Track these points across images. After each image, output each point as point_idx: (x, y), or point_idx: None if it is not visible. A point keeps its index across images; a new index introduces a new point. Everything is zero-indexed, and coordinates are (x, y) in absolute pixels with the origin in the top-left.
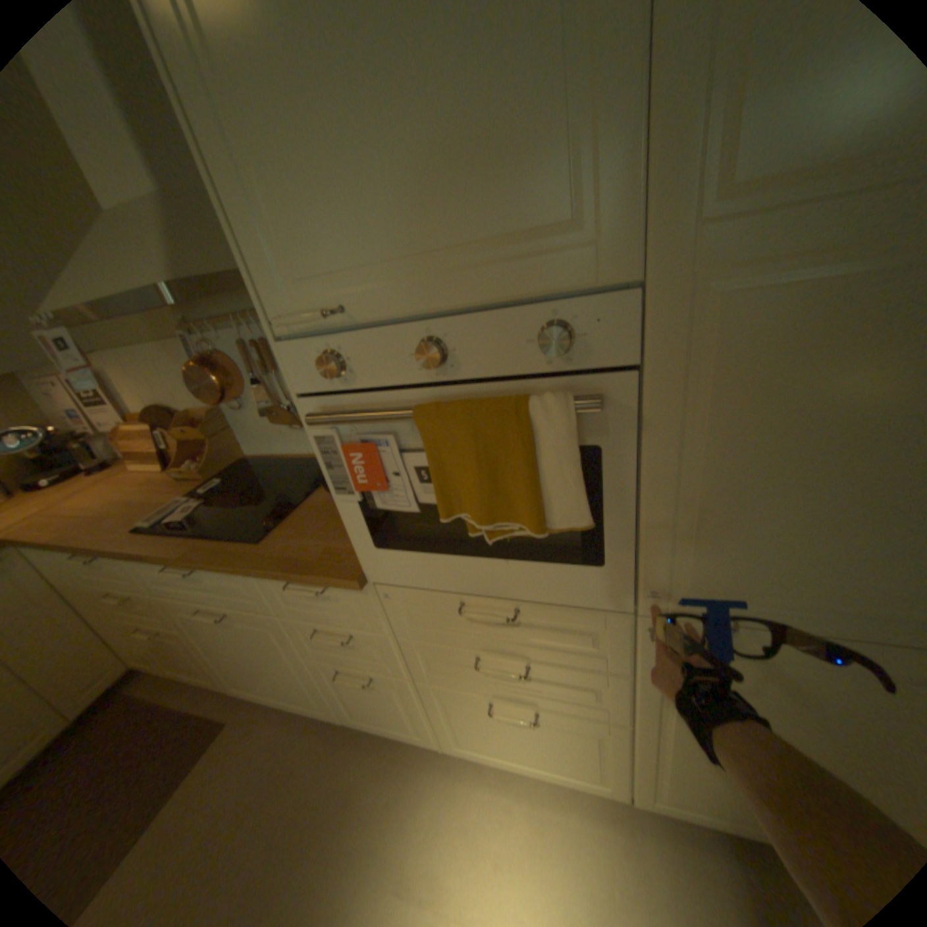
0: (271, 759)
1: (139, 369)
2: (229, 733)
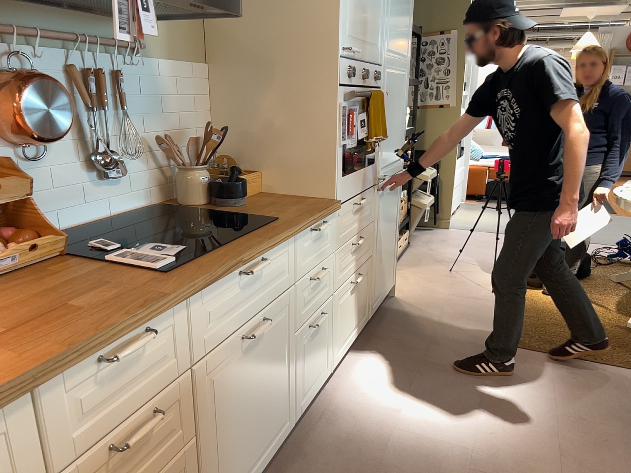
0: None
1: None
2: None
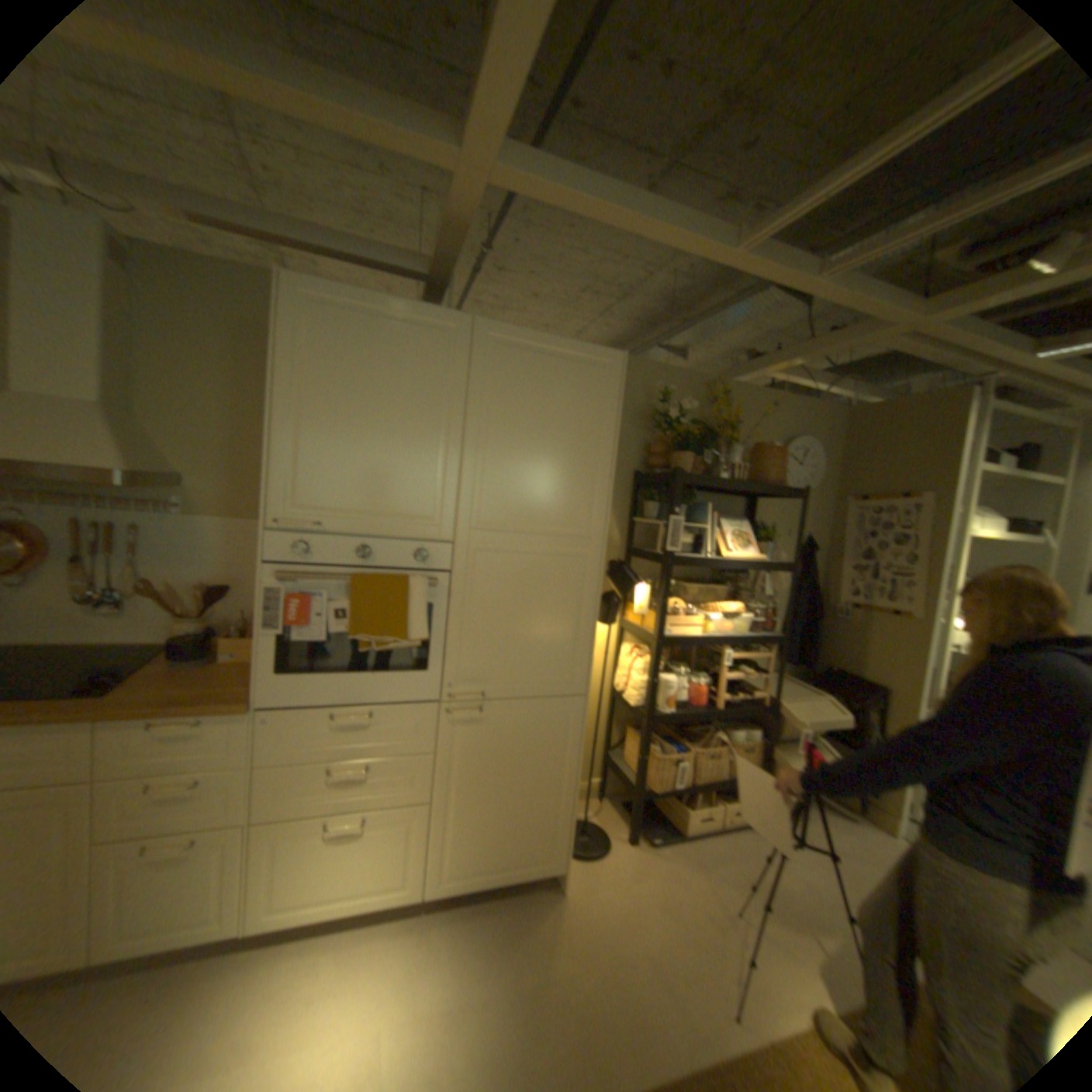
0: None
1: None
2: None
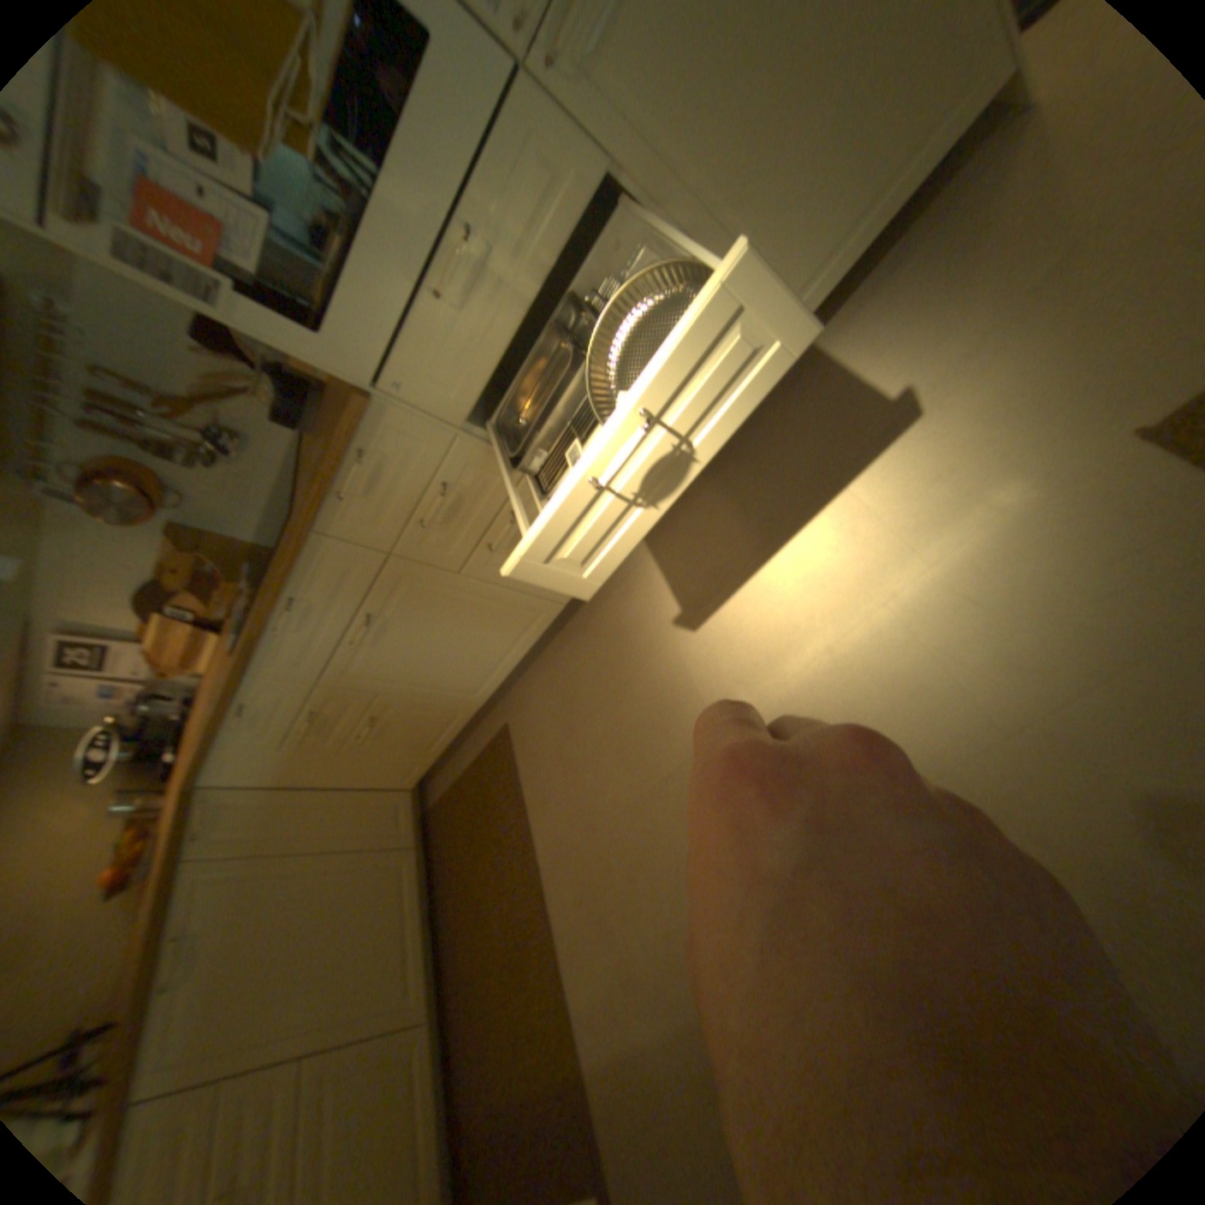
0: (557, 690)
1: (85, 579)
2: (518, 722)
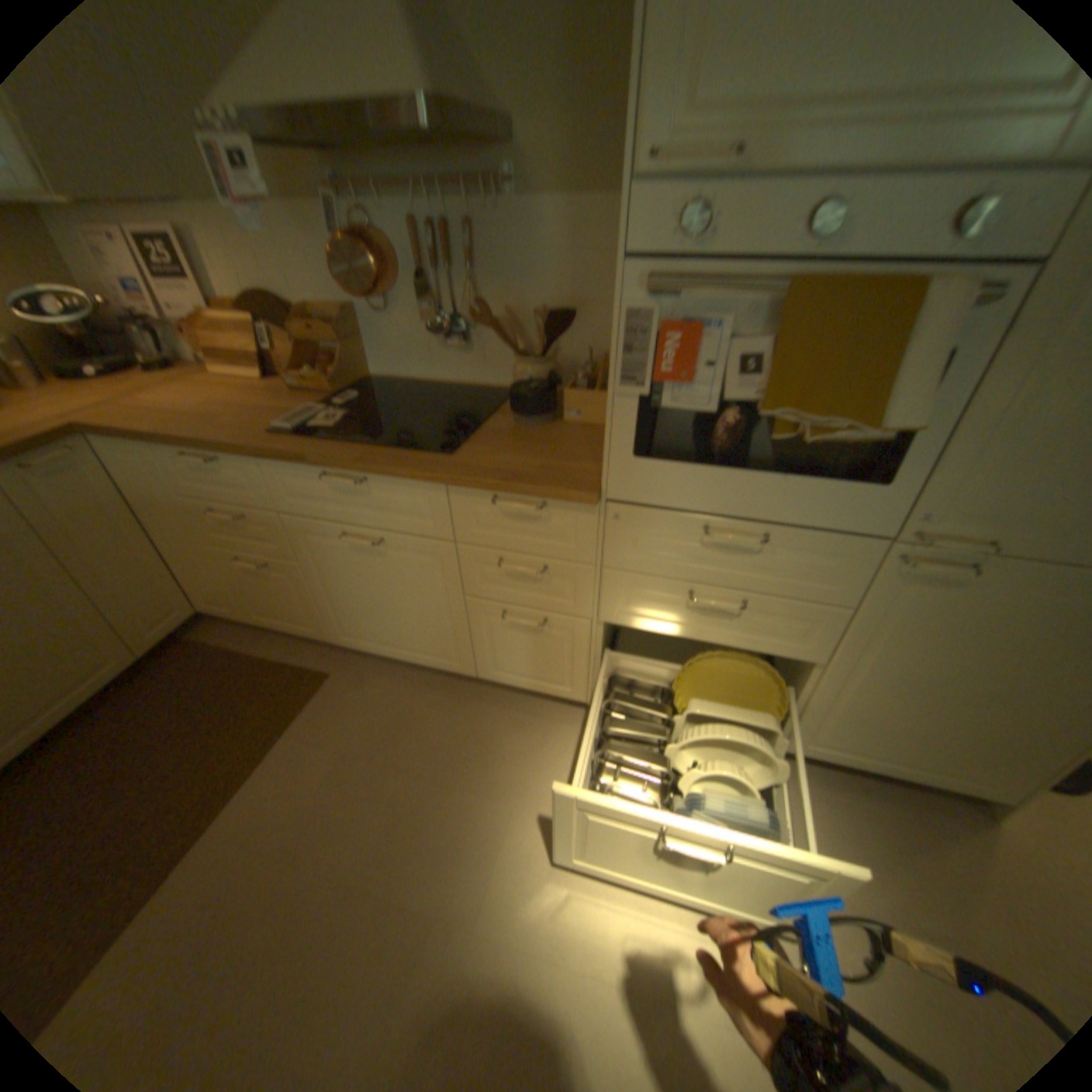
0: (393, 706)
1: (246, 232)
2: (336, 681)
